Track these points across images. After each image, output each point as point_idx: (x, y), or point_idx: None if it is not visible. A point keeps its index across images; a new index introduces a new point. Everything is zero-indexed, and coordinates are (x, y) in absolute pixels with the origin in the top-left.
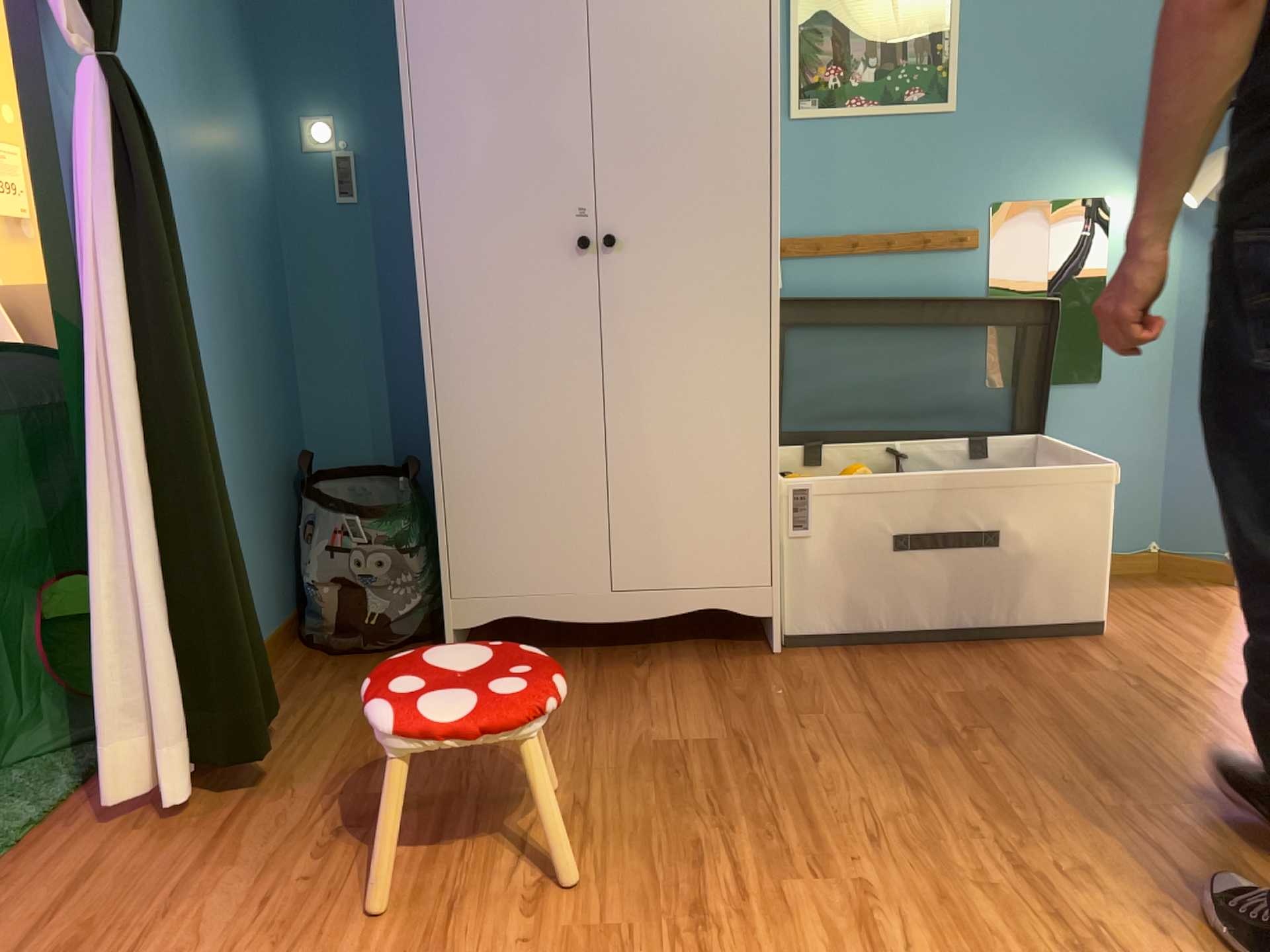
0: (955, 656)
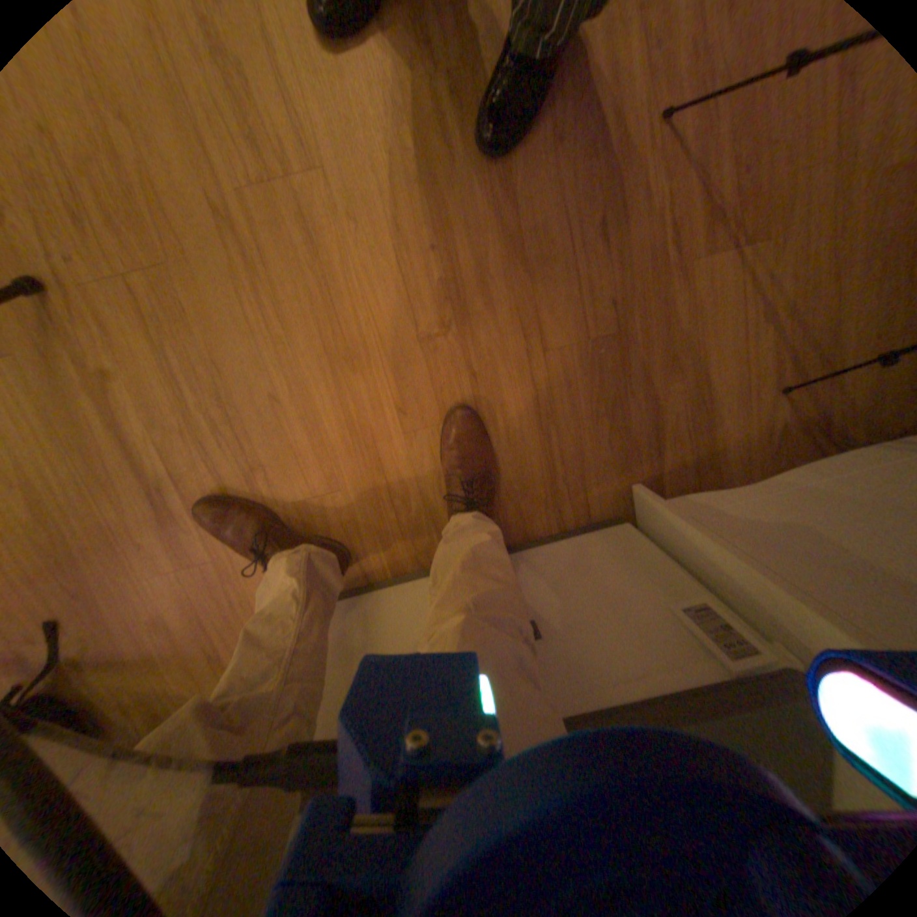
0: (435, 519)
